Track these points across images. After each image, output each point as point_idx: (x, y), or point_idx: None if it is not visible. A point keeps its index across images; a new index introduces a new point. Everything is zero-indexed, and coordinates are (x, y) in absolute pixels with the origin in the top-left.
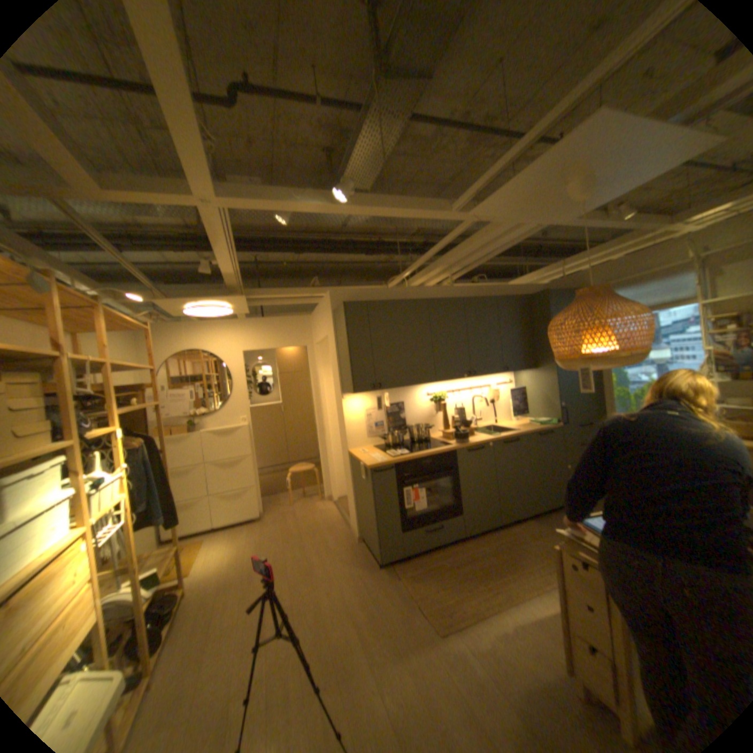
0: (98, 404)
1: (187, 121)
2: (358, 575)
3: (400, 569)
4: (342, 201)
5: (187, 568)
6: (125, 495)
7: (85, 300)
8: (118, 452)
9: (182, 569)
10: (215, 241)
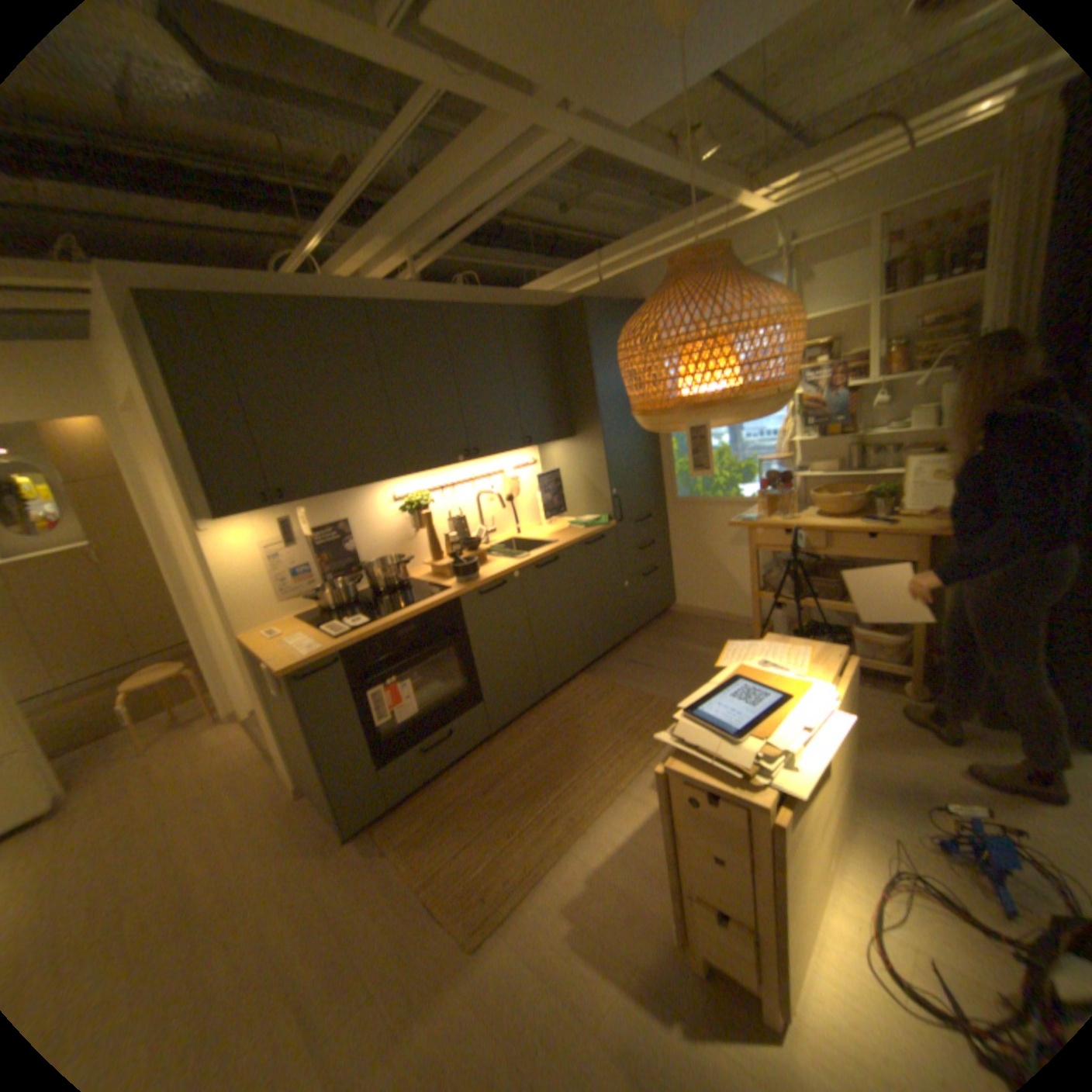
0: None
1: None
2: (298, 871)
3: (382, 828)
4: None
5: None
6: None
7: None
8: None
9: None
10: None
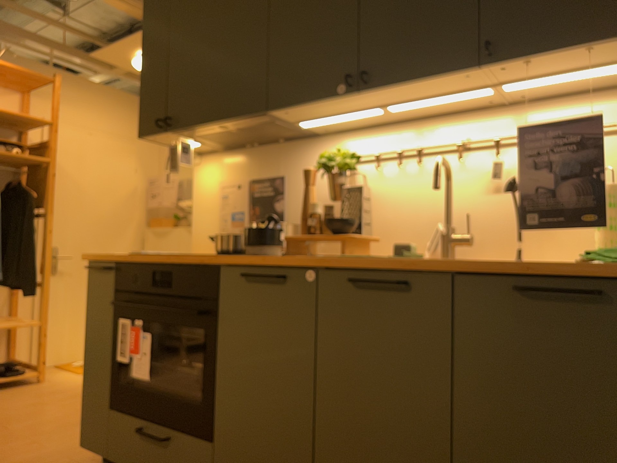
0: None
1: None
2: (85, 452)
3: None
4: None
5: None
6: None
7: None
8: None
9: None
10: None
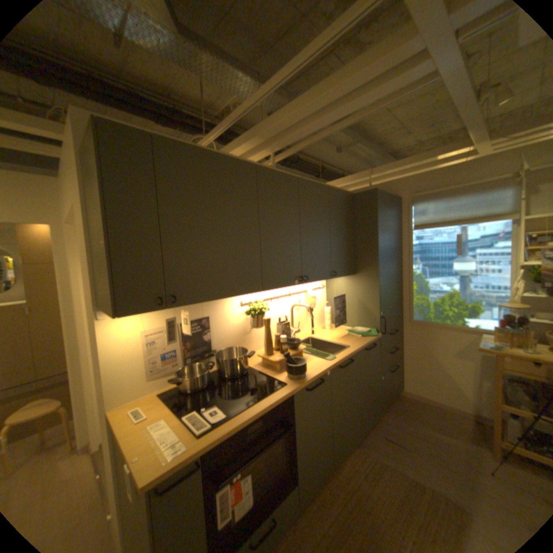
0: None
1: None
2: None
3: None
4: None
5: None
6: None
7: None
8: None
9: None
10: None
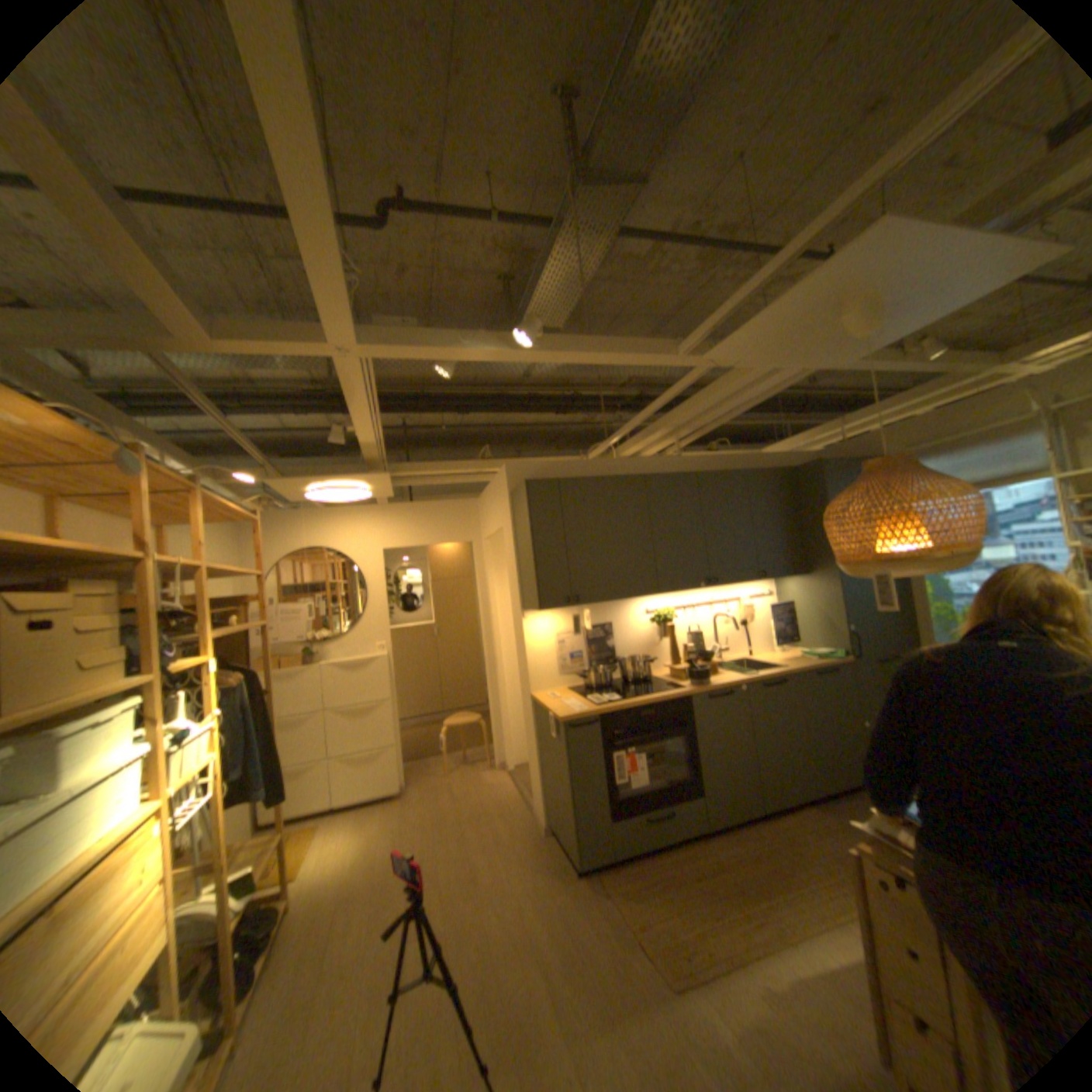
0: (187, 623)
1: (327, 251)
2: (545, 887)
3: (609, 879)
4: (525, 344)
5: (294, 867)
6: (215, 755)
7: (180, 482)
8: (208, 691)
9: (286, 869)
10: (353, 401)
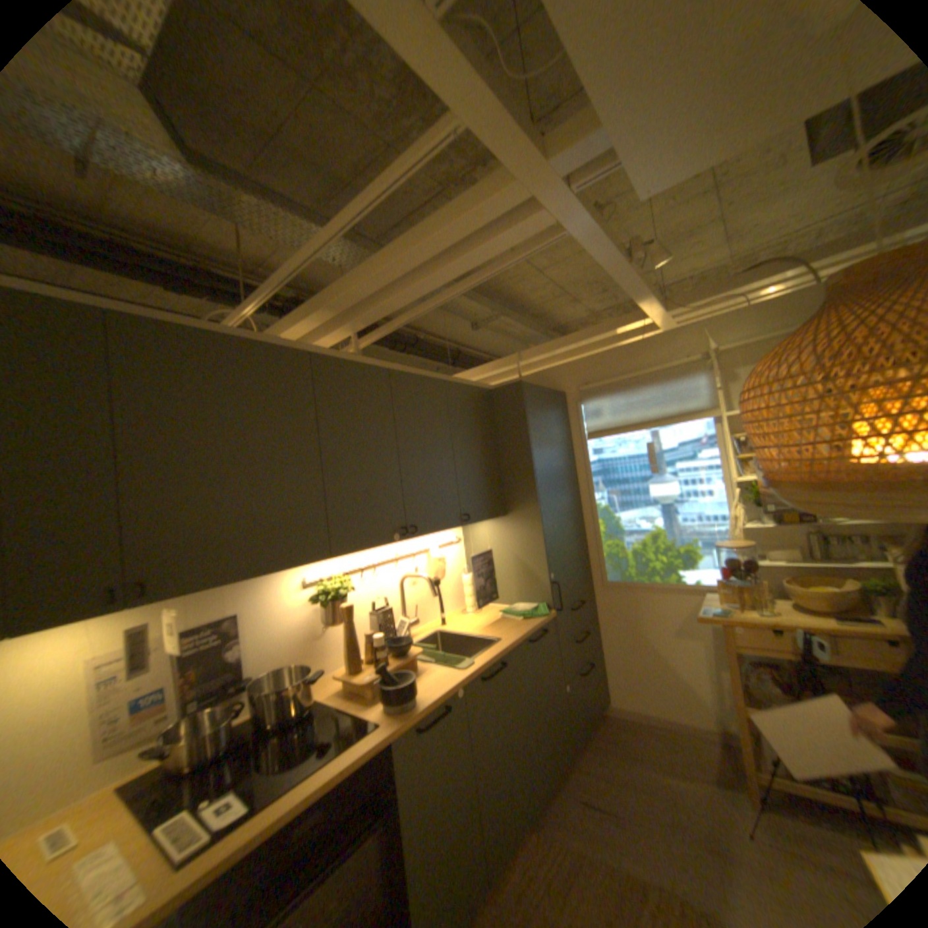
0: None
1: None
2: None
3: None
4: None
5: None
6: None
7: None
8: None
9: None
10: None
